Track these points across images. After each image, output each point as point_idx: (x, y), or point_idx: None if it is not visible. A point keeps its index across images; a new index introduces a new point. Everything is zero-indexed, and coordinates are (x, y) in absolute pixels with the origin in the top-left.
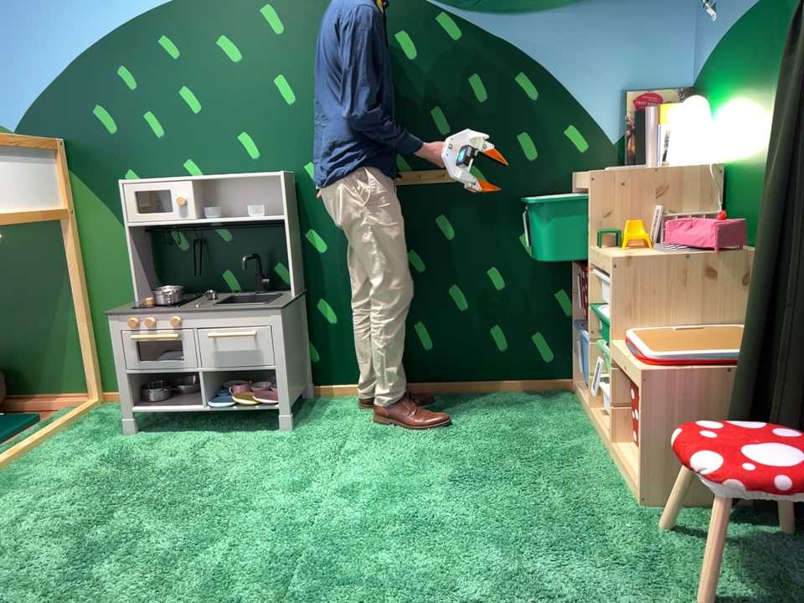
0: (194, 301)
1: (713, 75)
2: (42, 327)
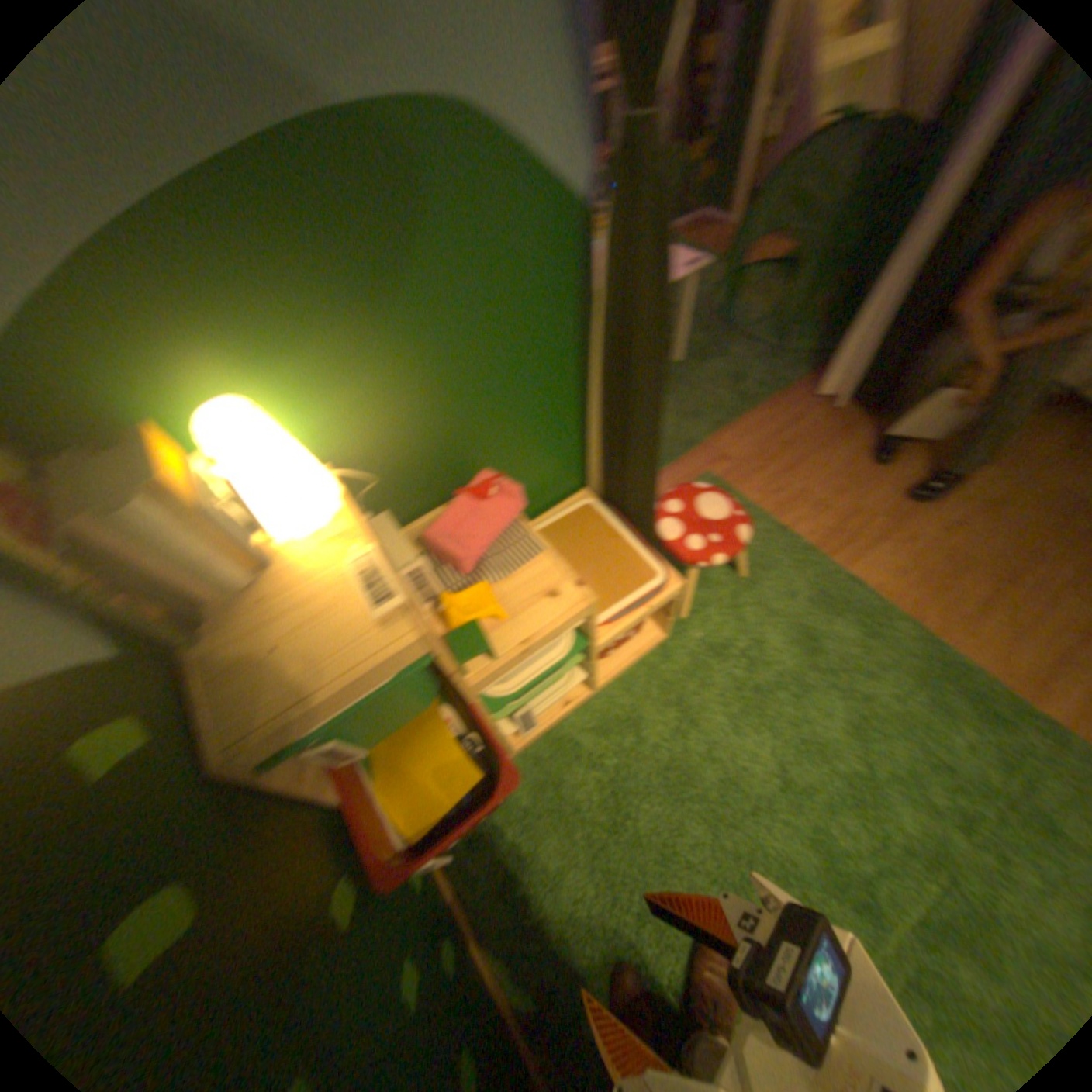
0: None
1: (122, 340)
2: None
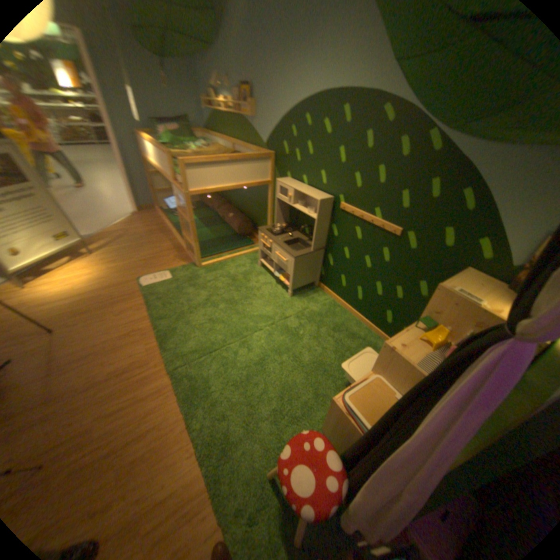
0: (284, 236)
1: None
2: (263, 216)
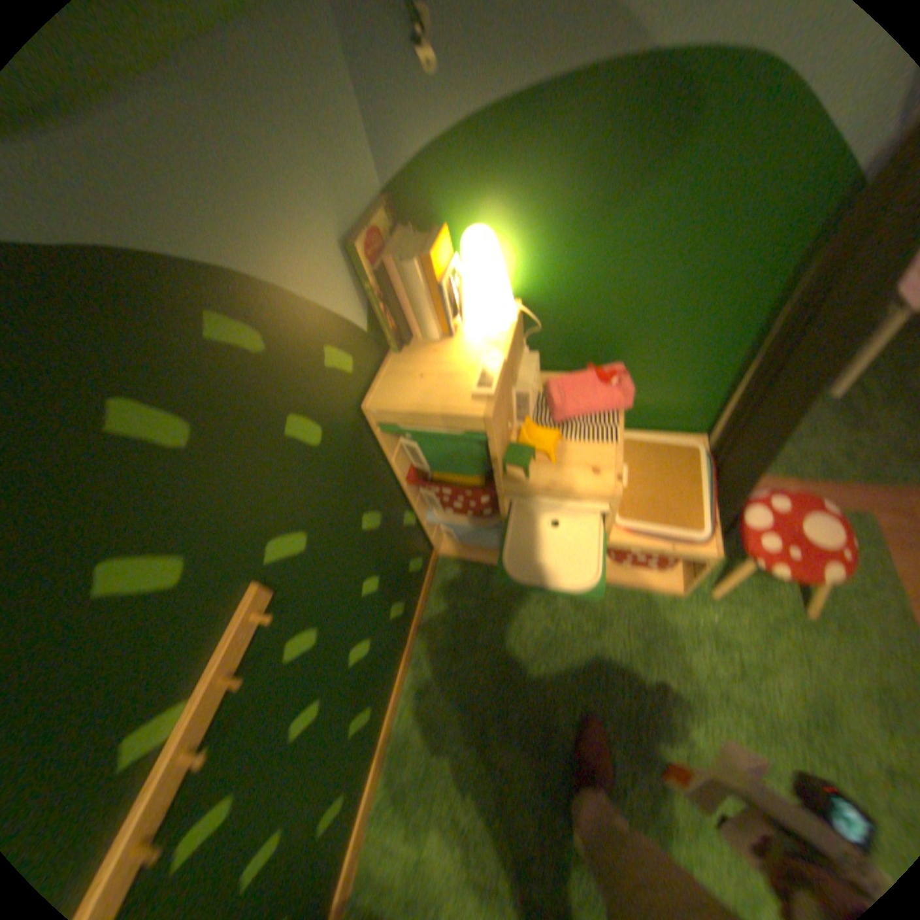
0: None
1: (457, 179)
2: None
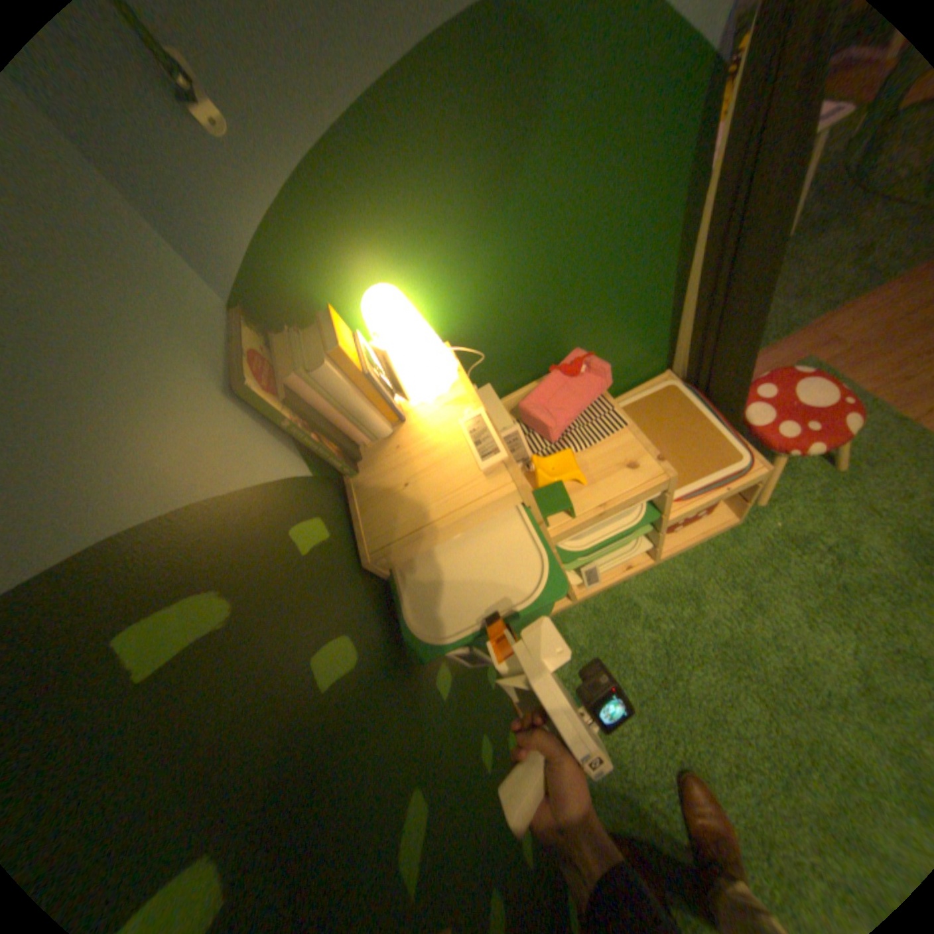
0: None
1: (314, 245)
2: None
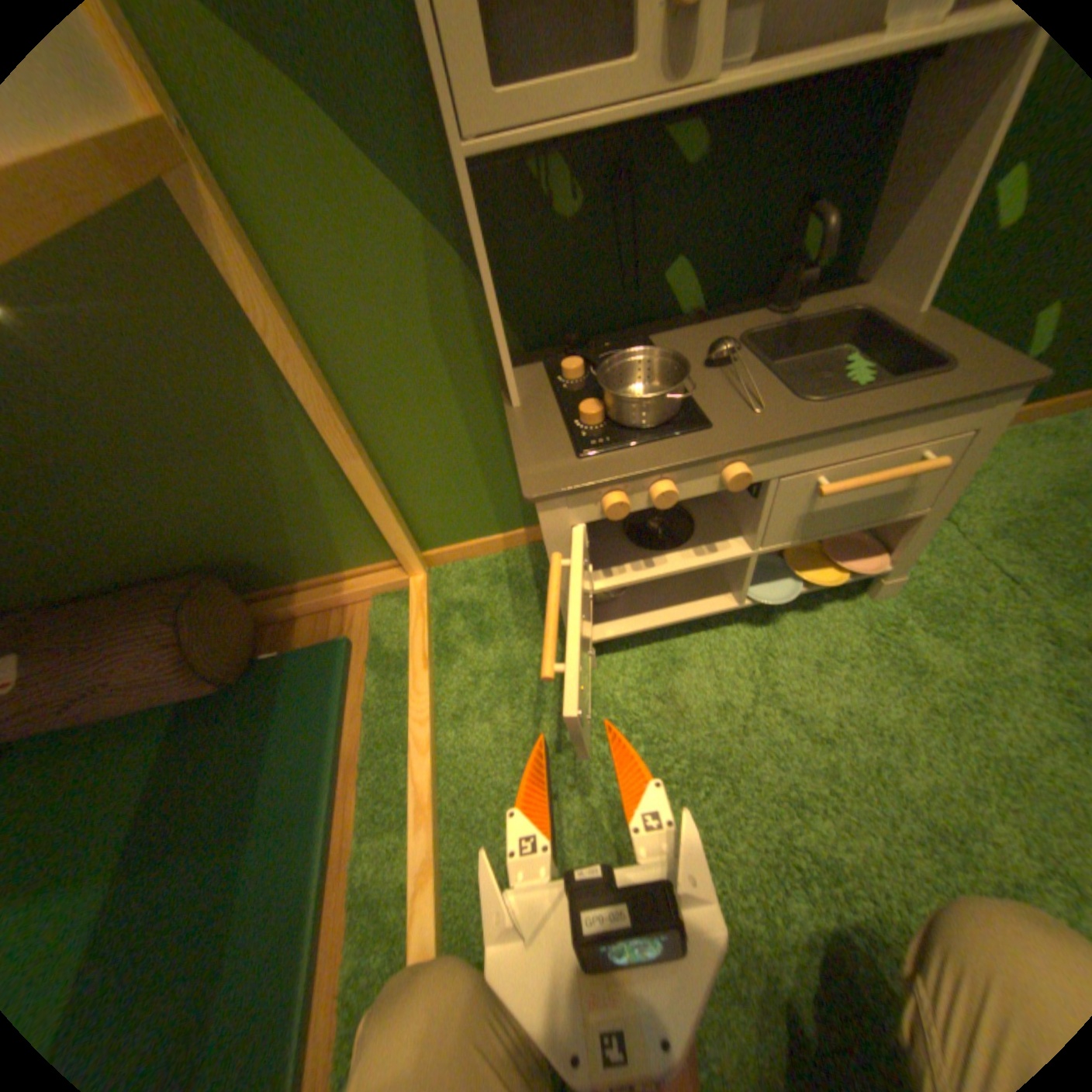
0: (698, 385)
1: None
2: (251, 481)
